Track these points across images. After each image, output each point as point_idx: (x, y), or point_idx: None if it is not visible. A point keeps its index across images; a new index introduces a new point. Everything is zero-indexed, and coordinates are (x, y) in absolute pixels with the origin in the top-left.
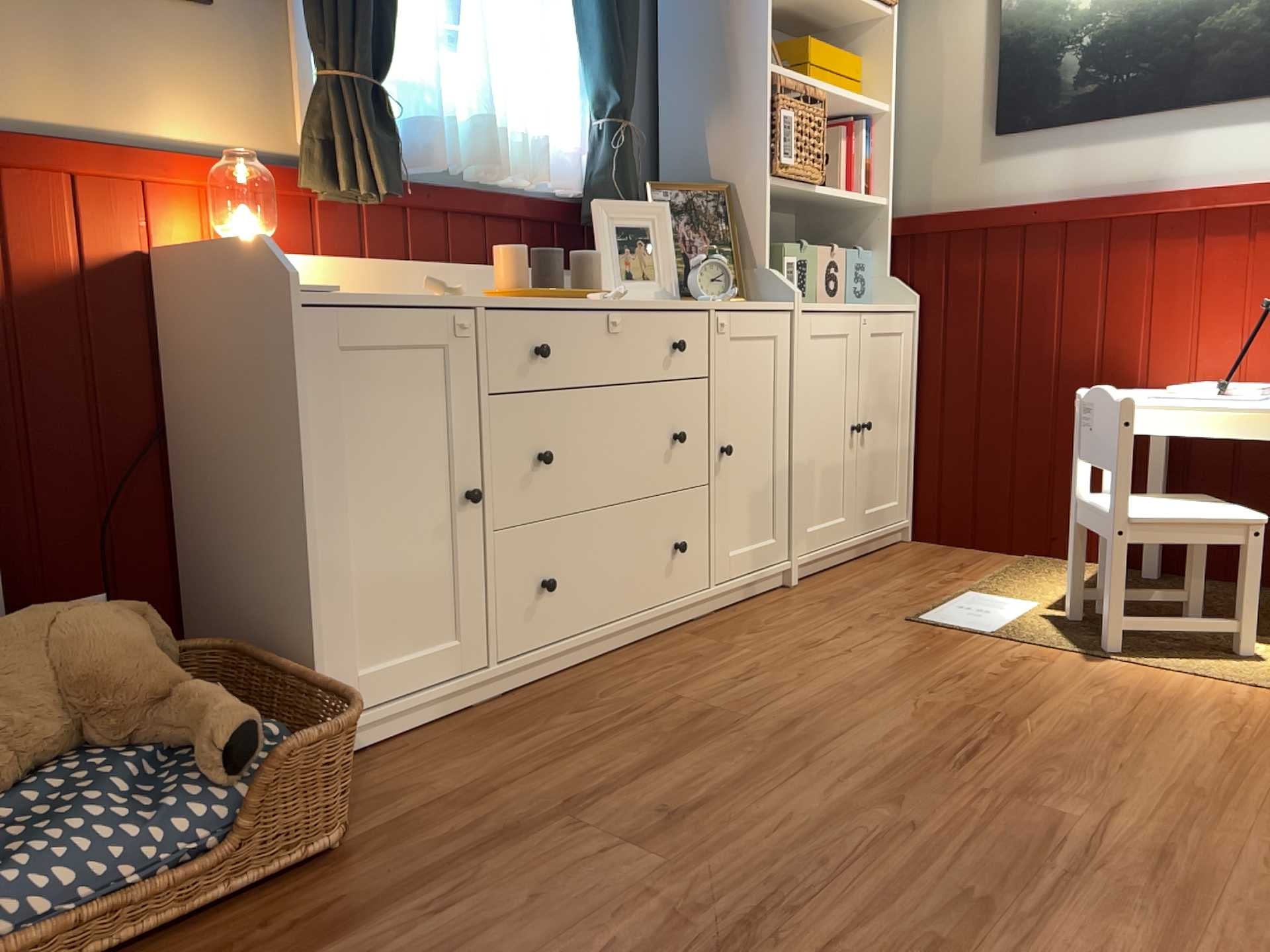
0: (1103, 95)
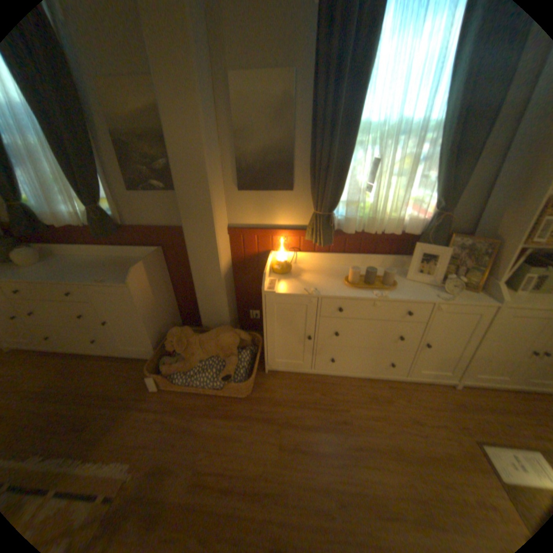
0: None
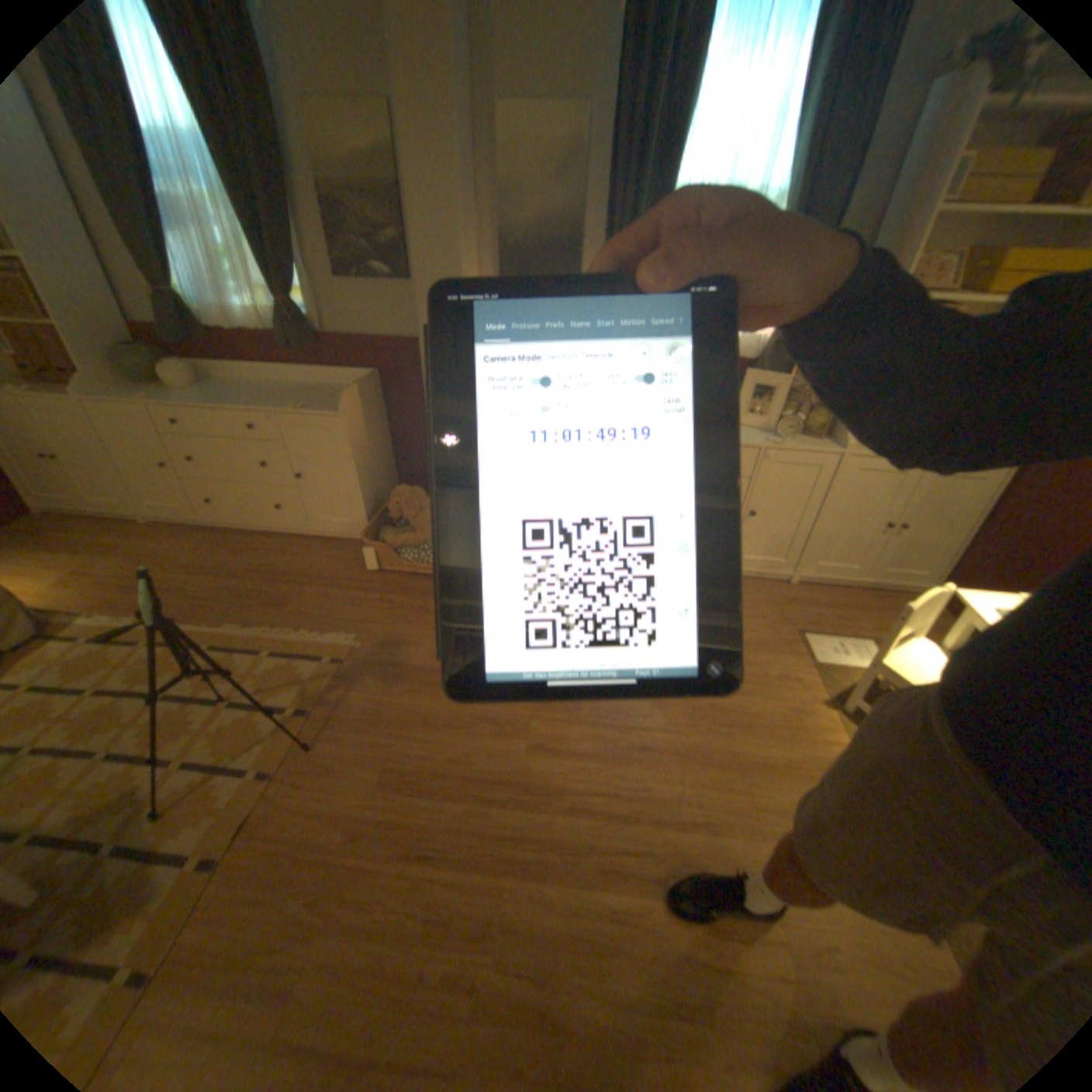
0: None
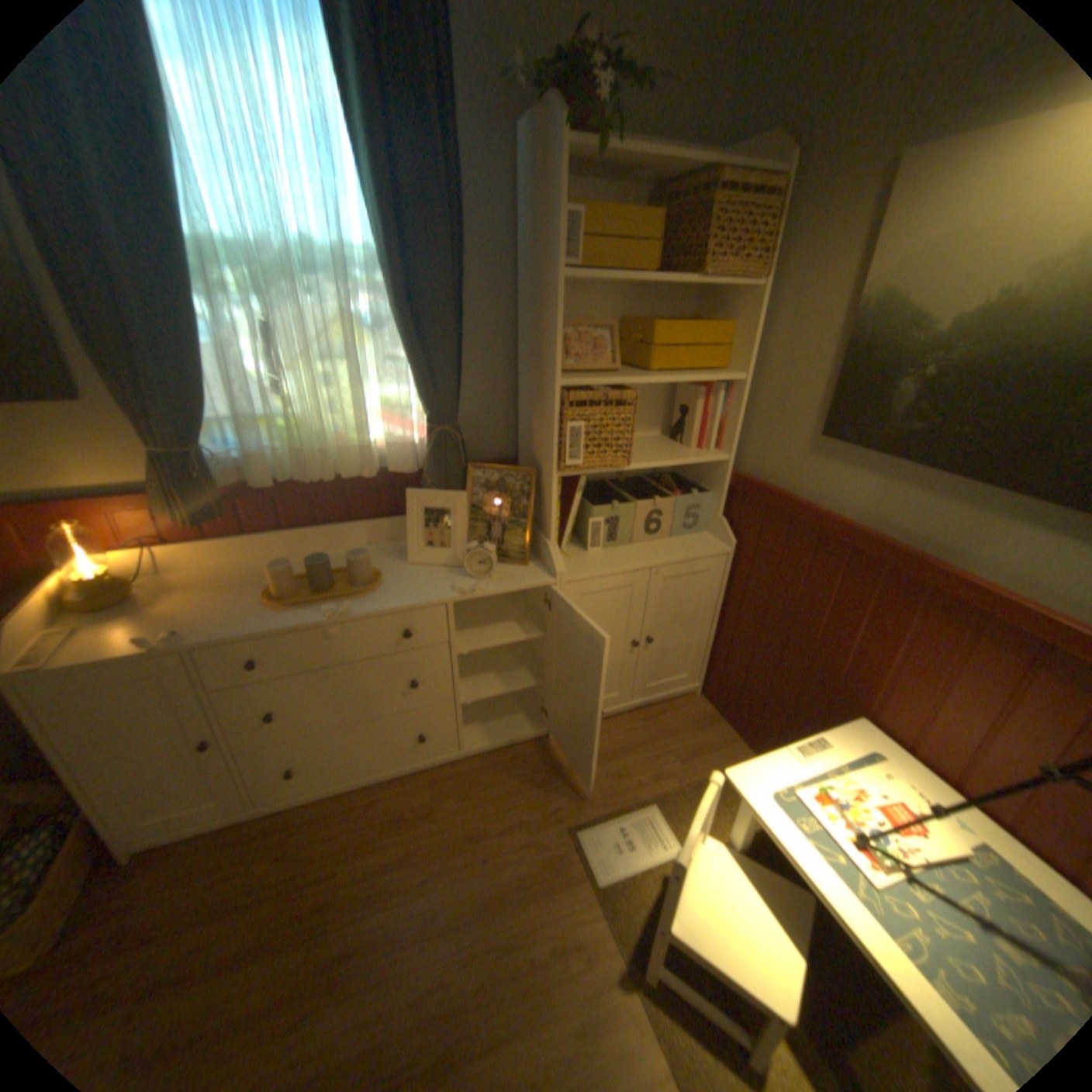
0: (933, 436)
